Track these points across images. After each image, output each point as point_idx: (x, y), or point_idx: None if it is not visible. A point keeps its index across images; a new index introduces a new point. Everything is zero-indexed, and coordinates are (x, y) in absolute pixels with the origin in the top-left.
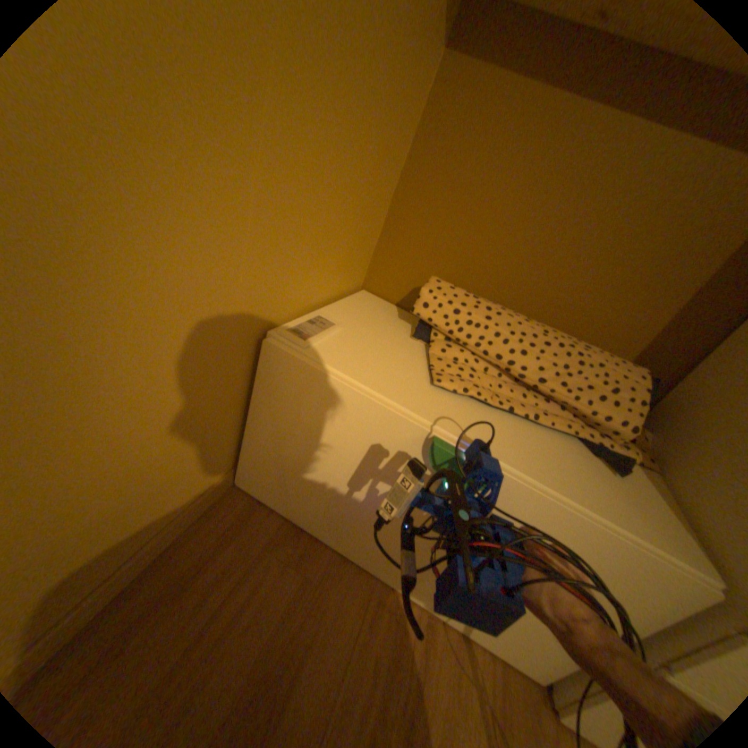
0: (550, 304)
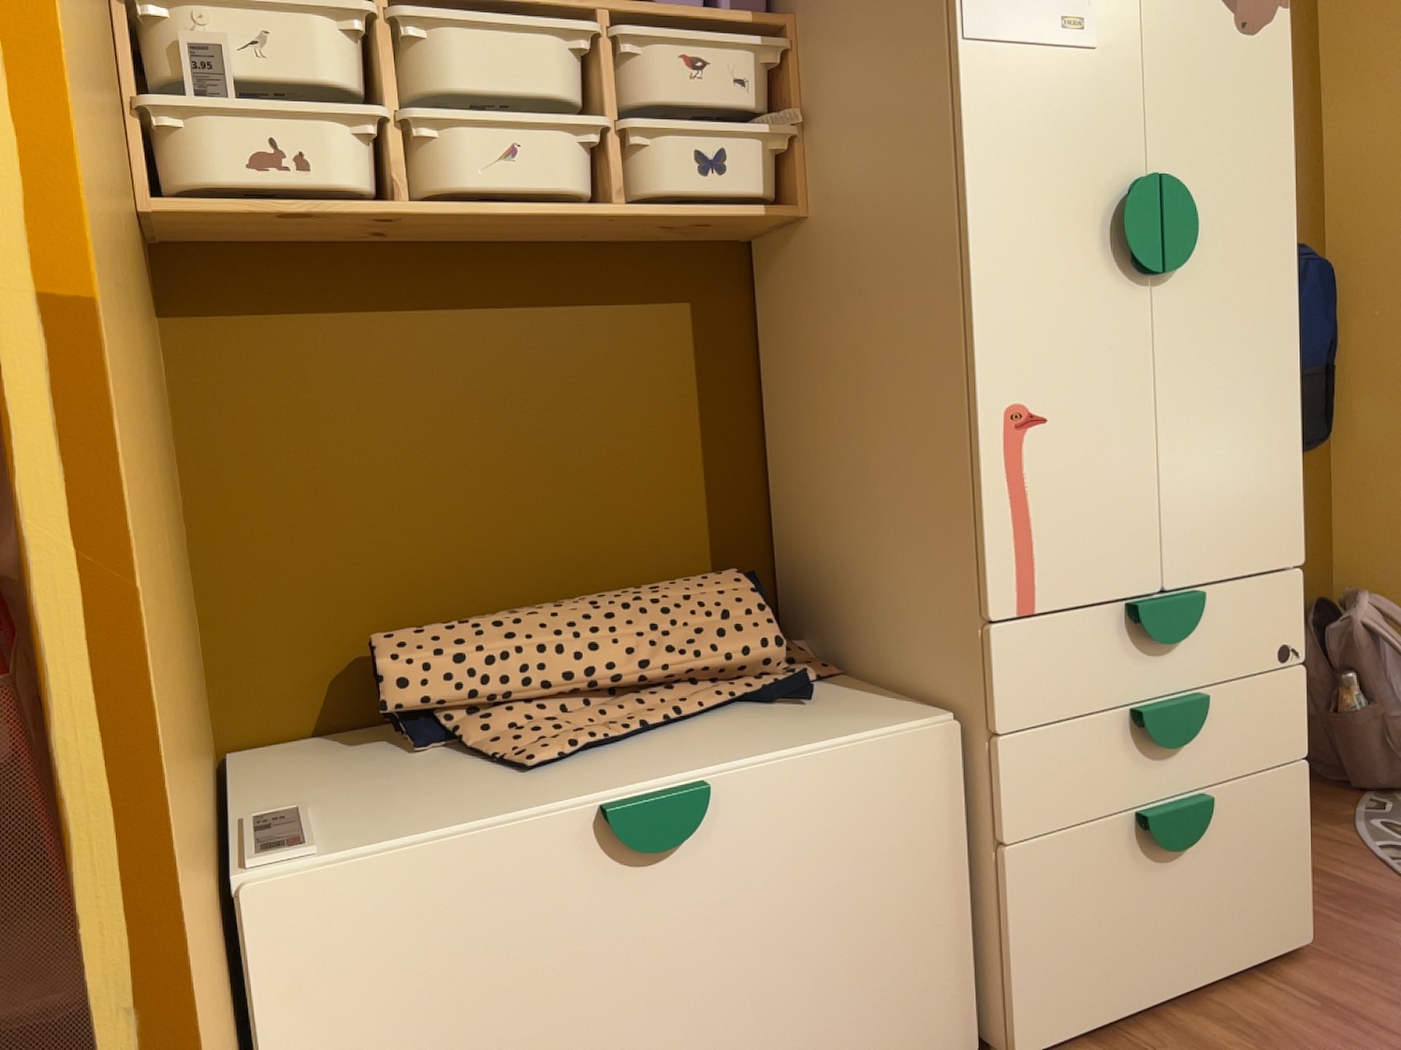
0: (562, 569)
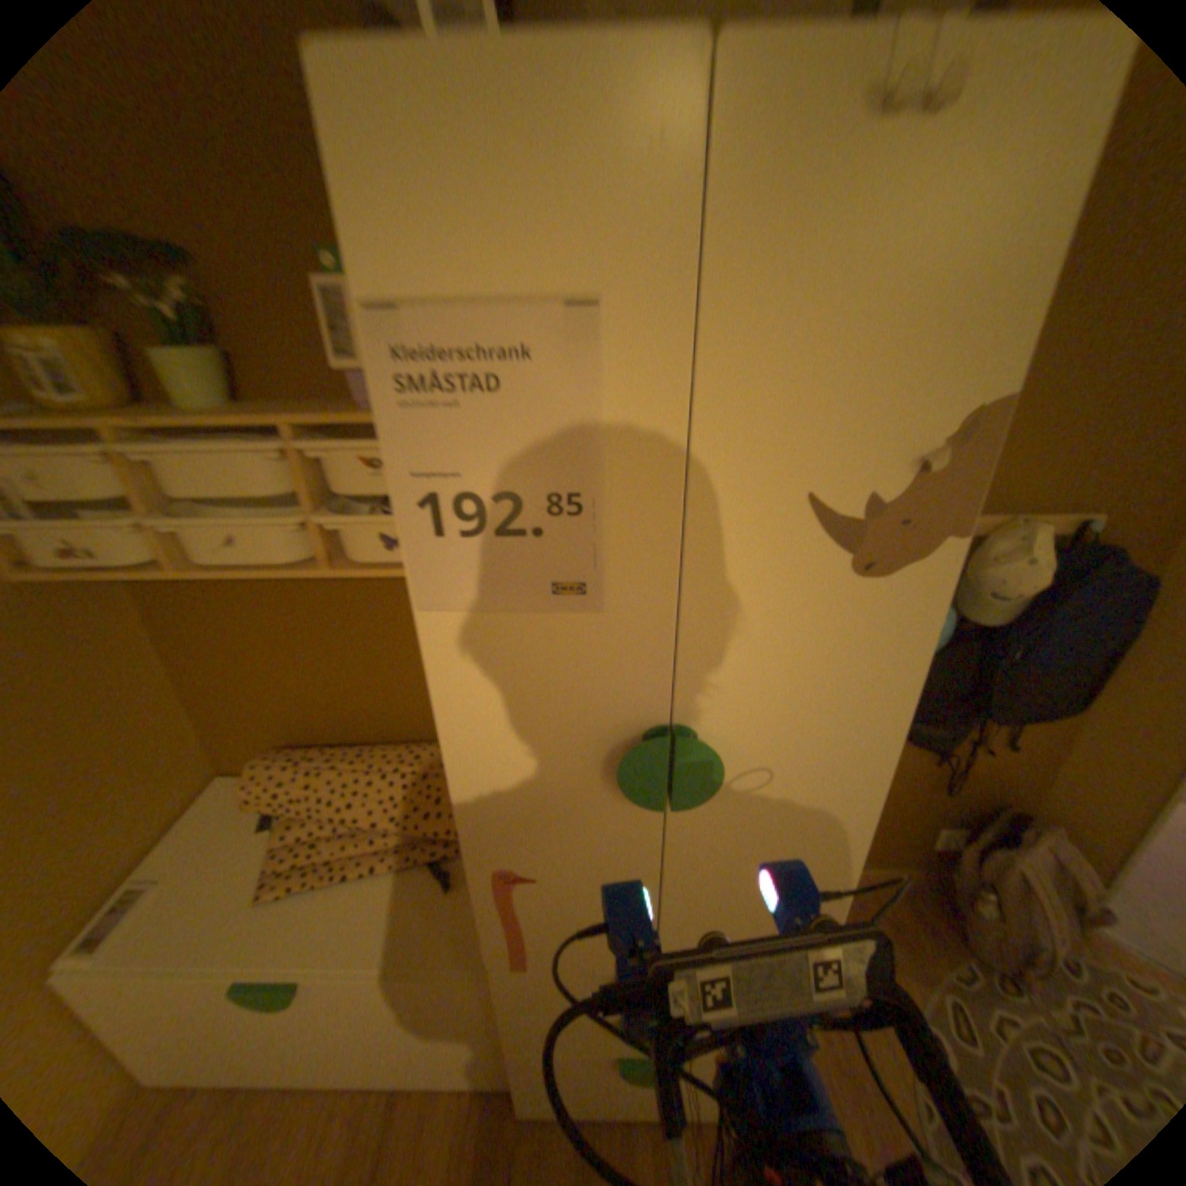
0: (385, 721)
